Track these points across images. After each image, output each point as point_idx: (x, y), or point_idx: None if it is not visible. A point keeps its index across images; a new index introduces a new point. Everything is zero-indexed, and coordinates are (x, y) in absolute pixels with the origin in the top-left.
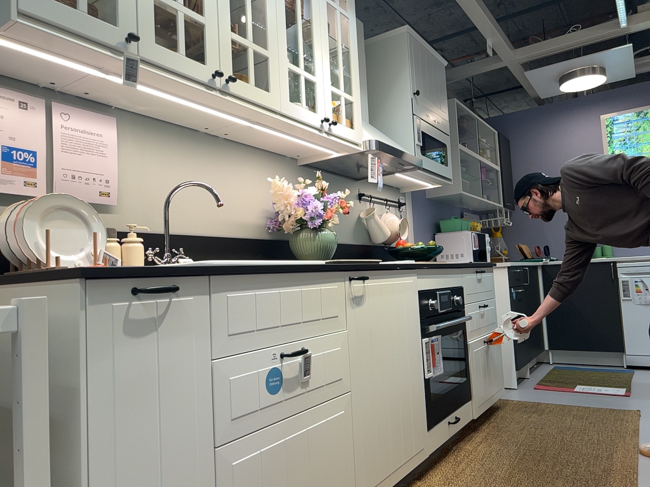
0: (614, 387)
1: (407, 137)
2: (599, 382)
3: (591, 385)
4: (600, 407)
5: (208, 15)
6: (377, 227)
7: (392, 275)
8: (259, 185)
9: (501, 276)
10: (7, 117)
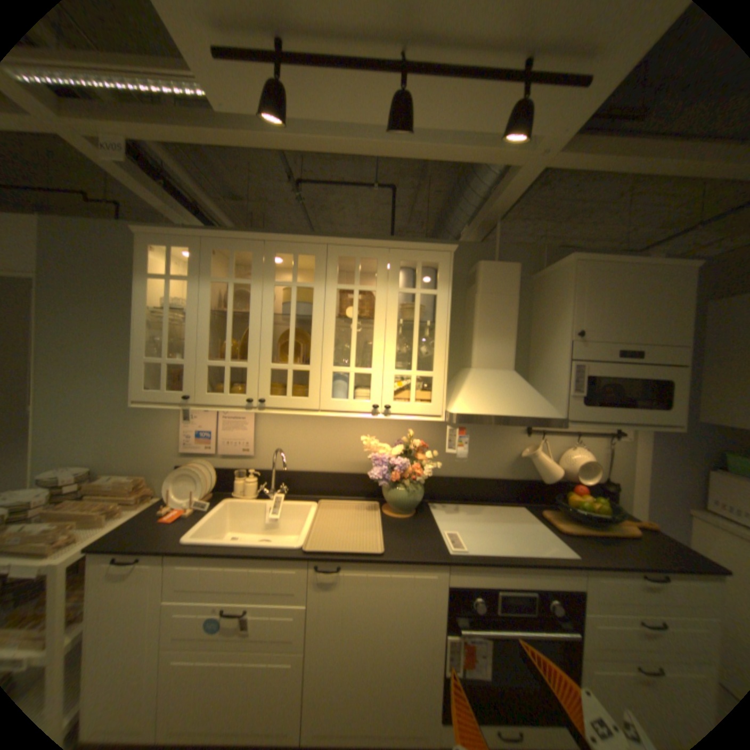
0: None
1: (562, 385)
2: None
3: None
4: None
5: (251, 359)
6: (540, 468)
7: (392, 568)
8: (376, 432)
9: None
10: (199, 416)
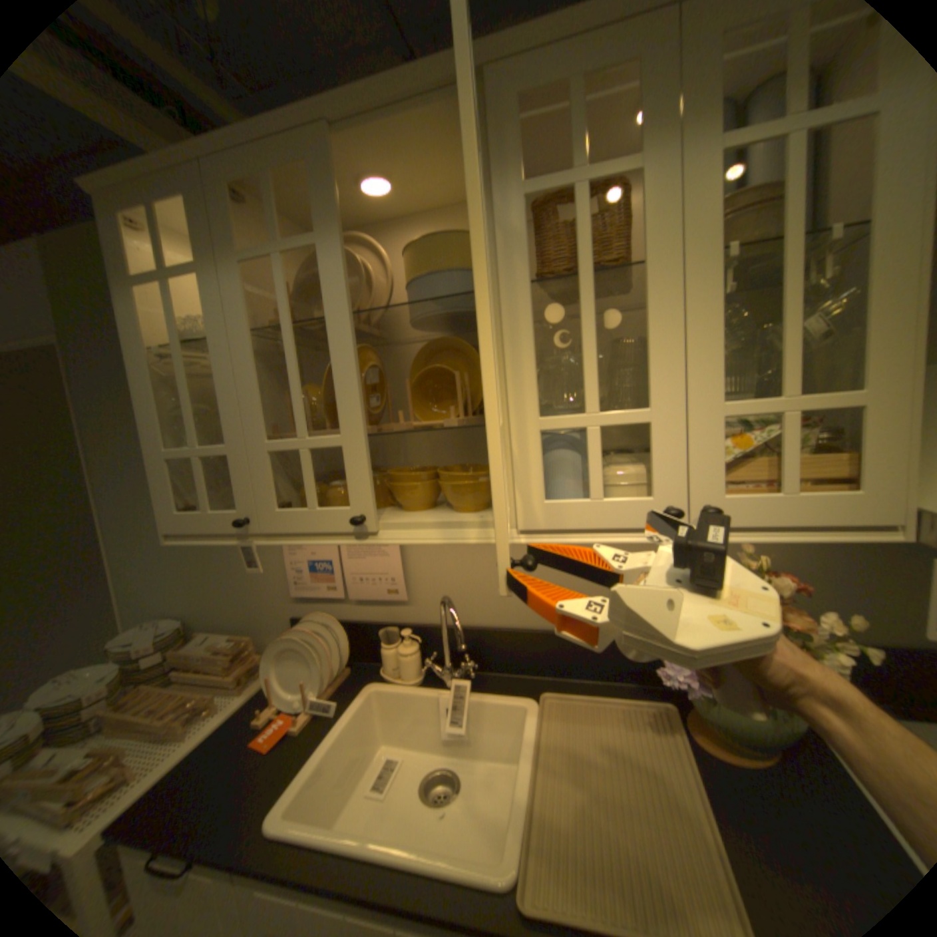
0: None
1: None
2: None
3: None
4: None
5: (345, 426)
6: None
7: None
8: None
9: None
10: None
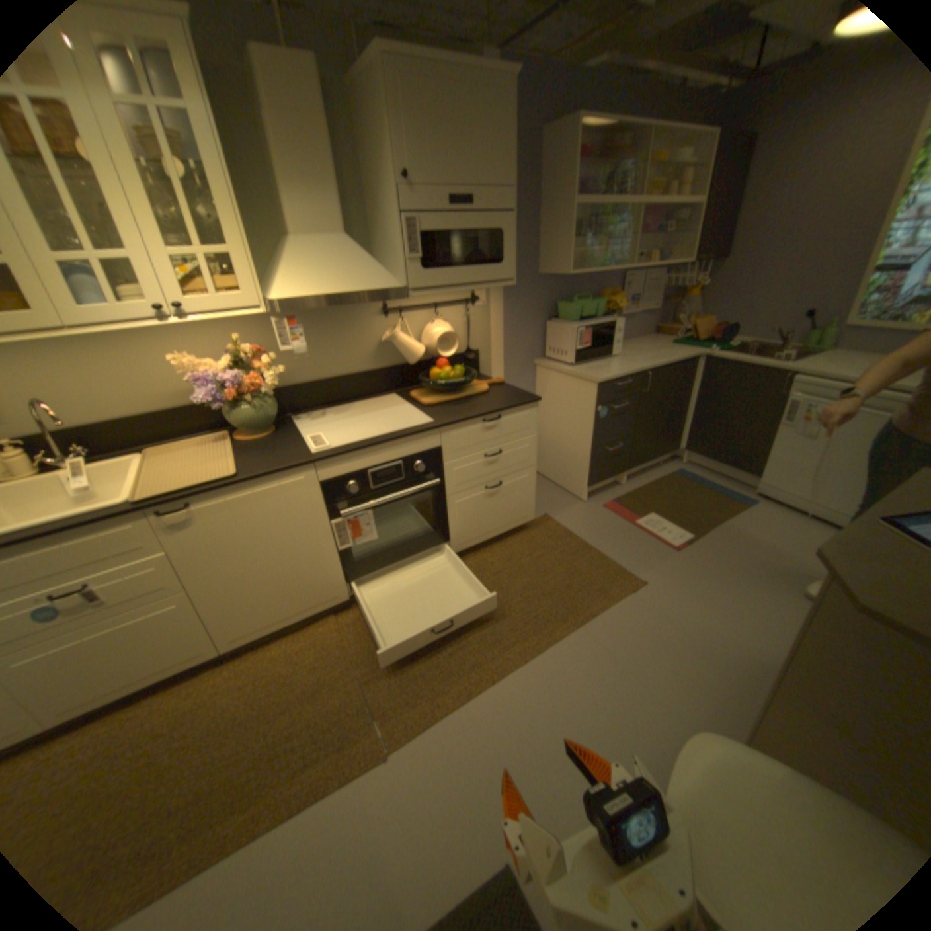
0: (685, 531)
1: (398, 248)
2: (680, 517)
3: (665, 520)
4: (613, 564)
5: None
6: (402, 350)
7: (252, 485)
8: (192, 348)
9: (590, 391)
10: None
